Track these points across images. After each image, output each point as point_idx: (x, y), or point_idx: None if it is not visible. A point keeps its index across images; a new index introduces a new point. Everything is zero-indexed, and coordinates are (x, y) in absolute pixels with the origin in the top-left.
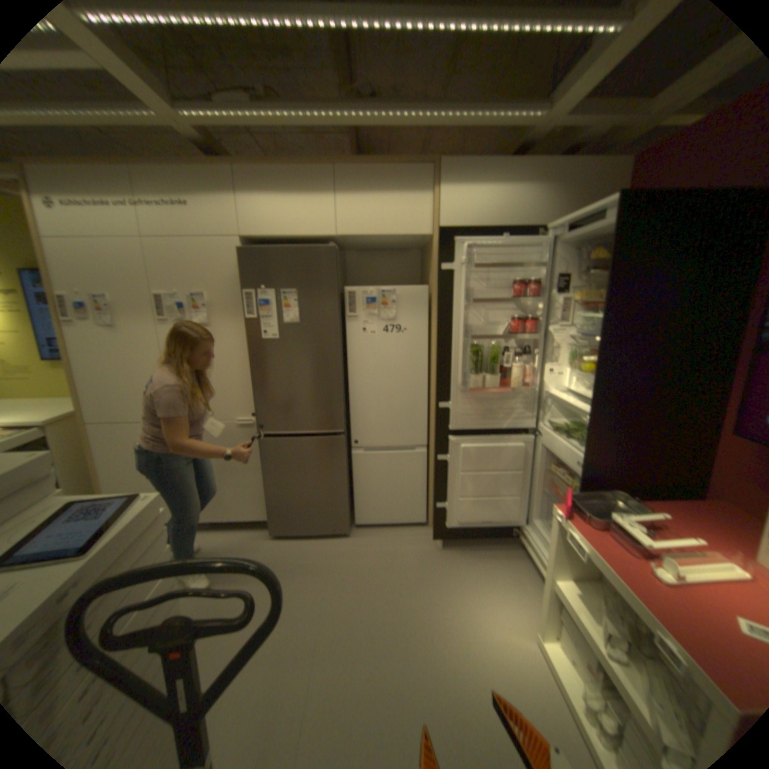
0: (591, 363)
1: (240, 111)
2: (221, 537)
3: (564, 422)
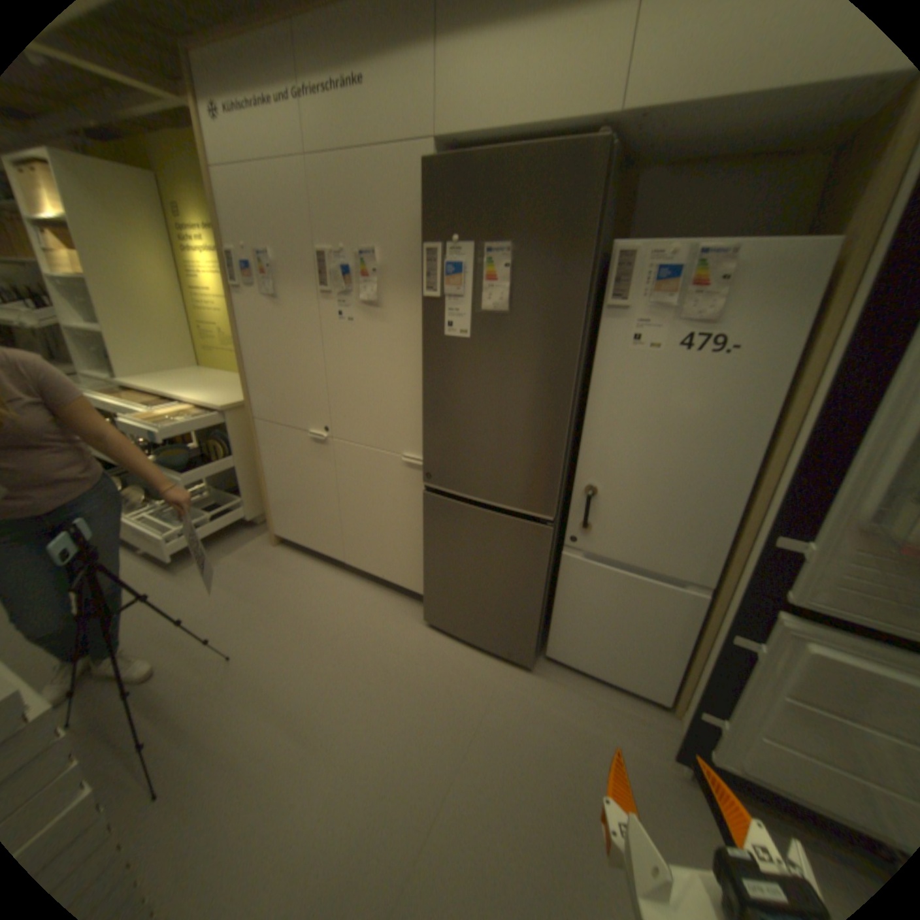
0: None
1: None
2: (373, 594)
3: None
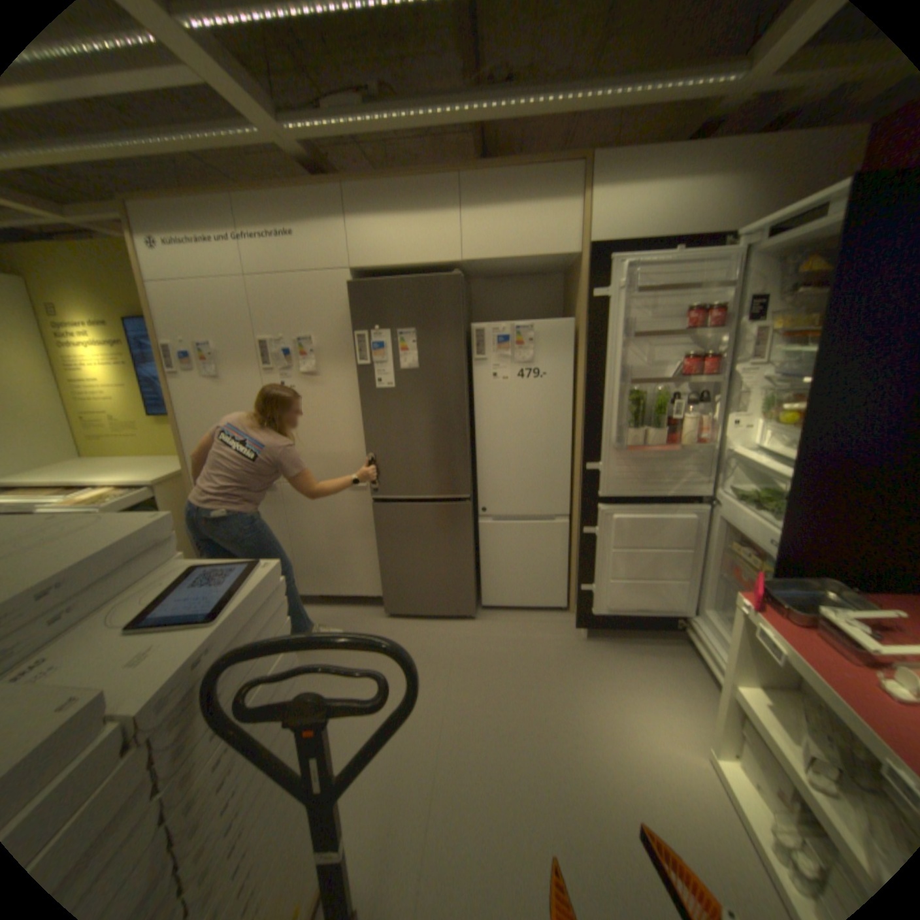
0: (793, 412)
1: (348, 114)
2: (332, 611)
3: (752, 488)
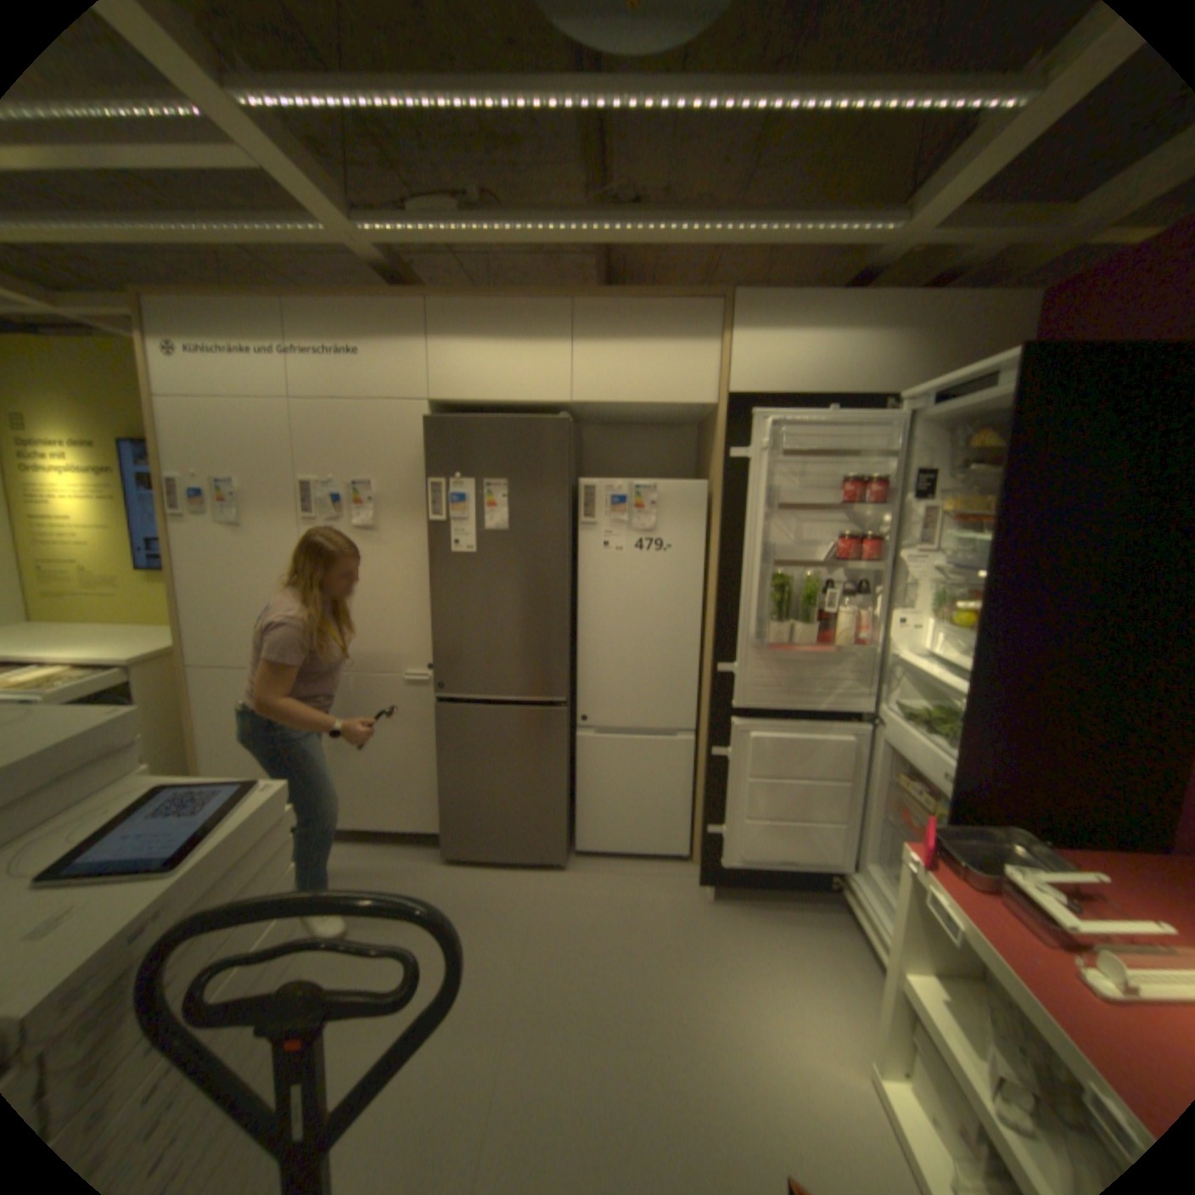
0: (969, 612)
1: (442, 221)
2: (367, 854)
3: (923, 706)
